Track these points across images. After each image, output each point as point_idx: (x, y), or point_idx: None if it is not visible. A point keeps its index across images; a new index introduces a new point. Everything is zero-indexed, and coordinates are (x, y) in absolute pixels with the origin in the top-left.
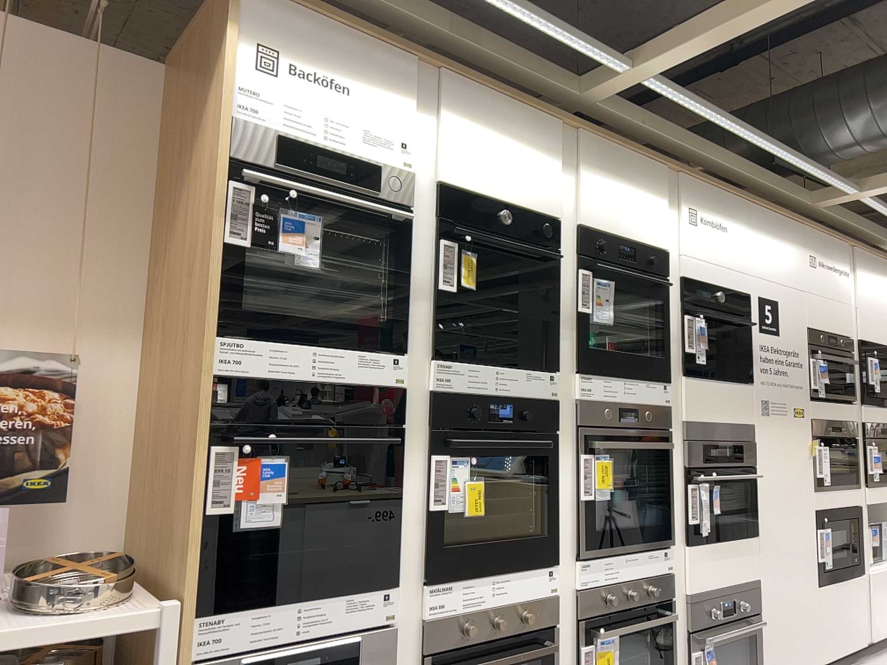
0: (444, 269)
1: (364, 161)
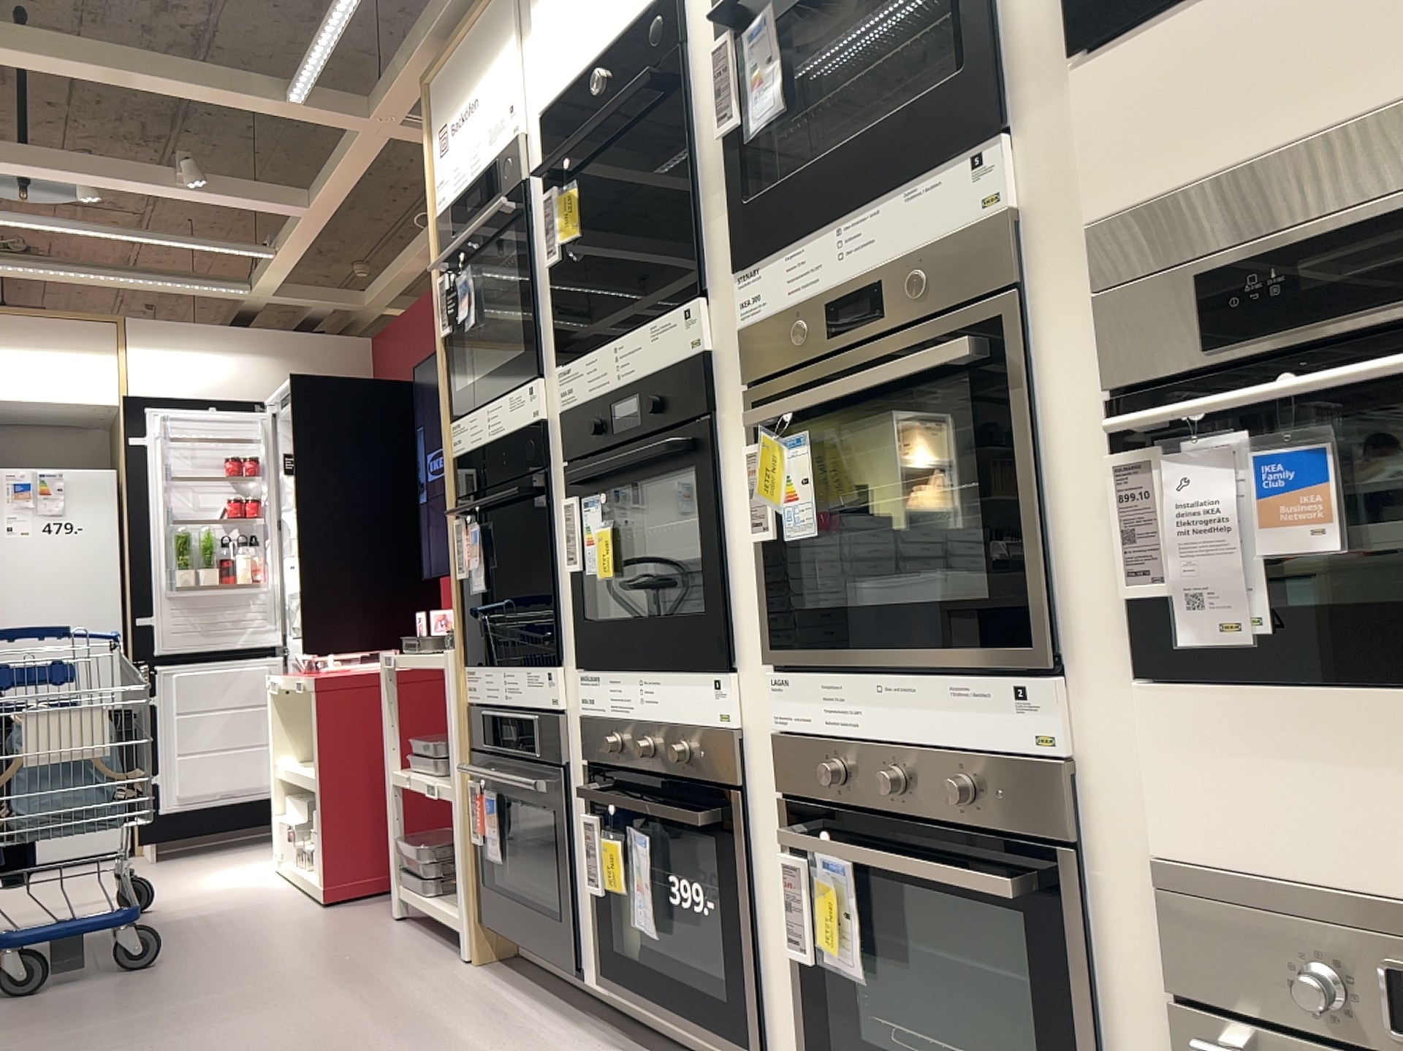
0: (544, 233)
1: (486, 164)
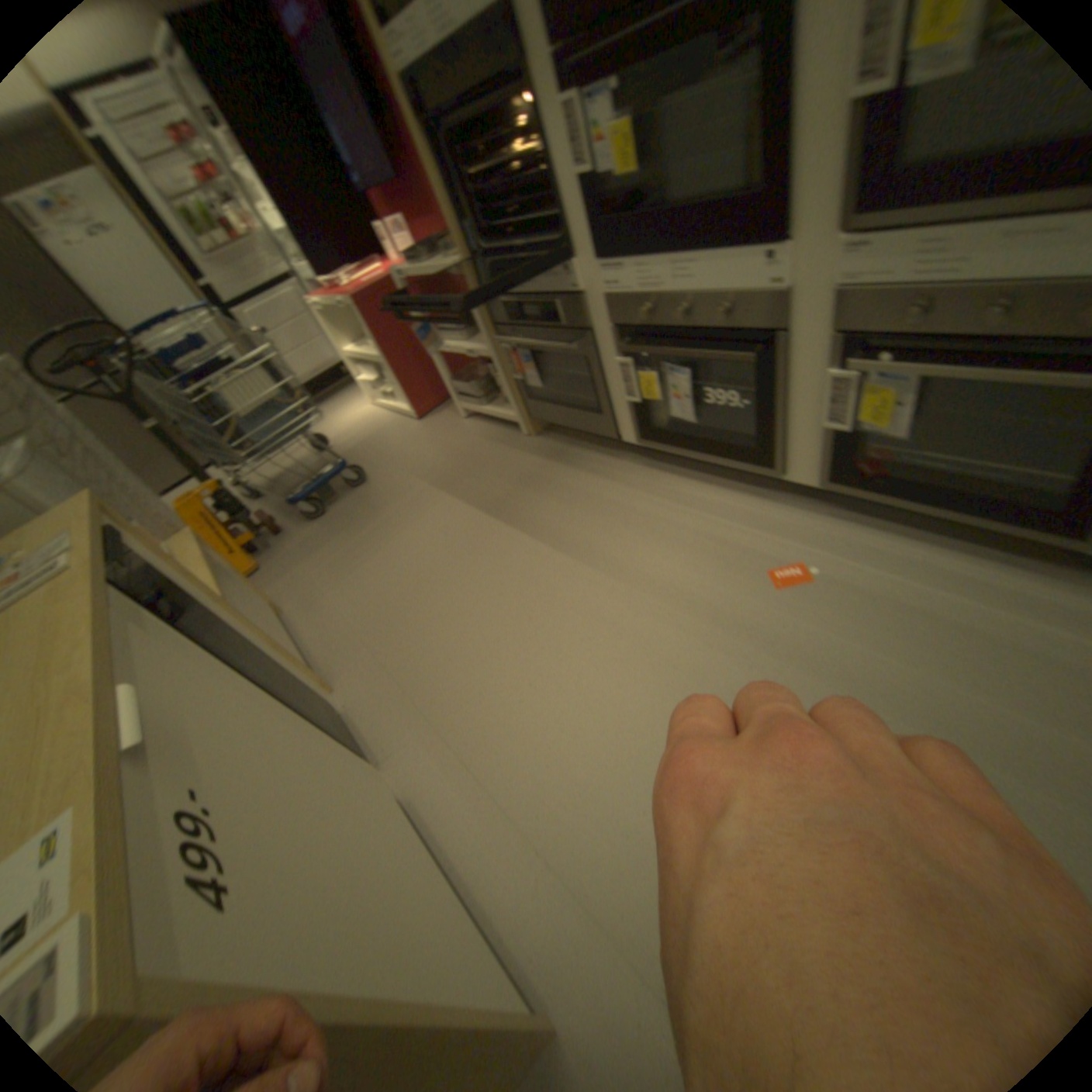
0: None
1: None
